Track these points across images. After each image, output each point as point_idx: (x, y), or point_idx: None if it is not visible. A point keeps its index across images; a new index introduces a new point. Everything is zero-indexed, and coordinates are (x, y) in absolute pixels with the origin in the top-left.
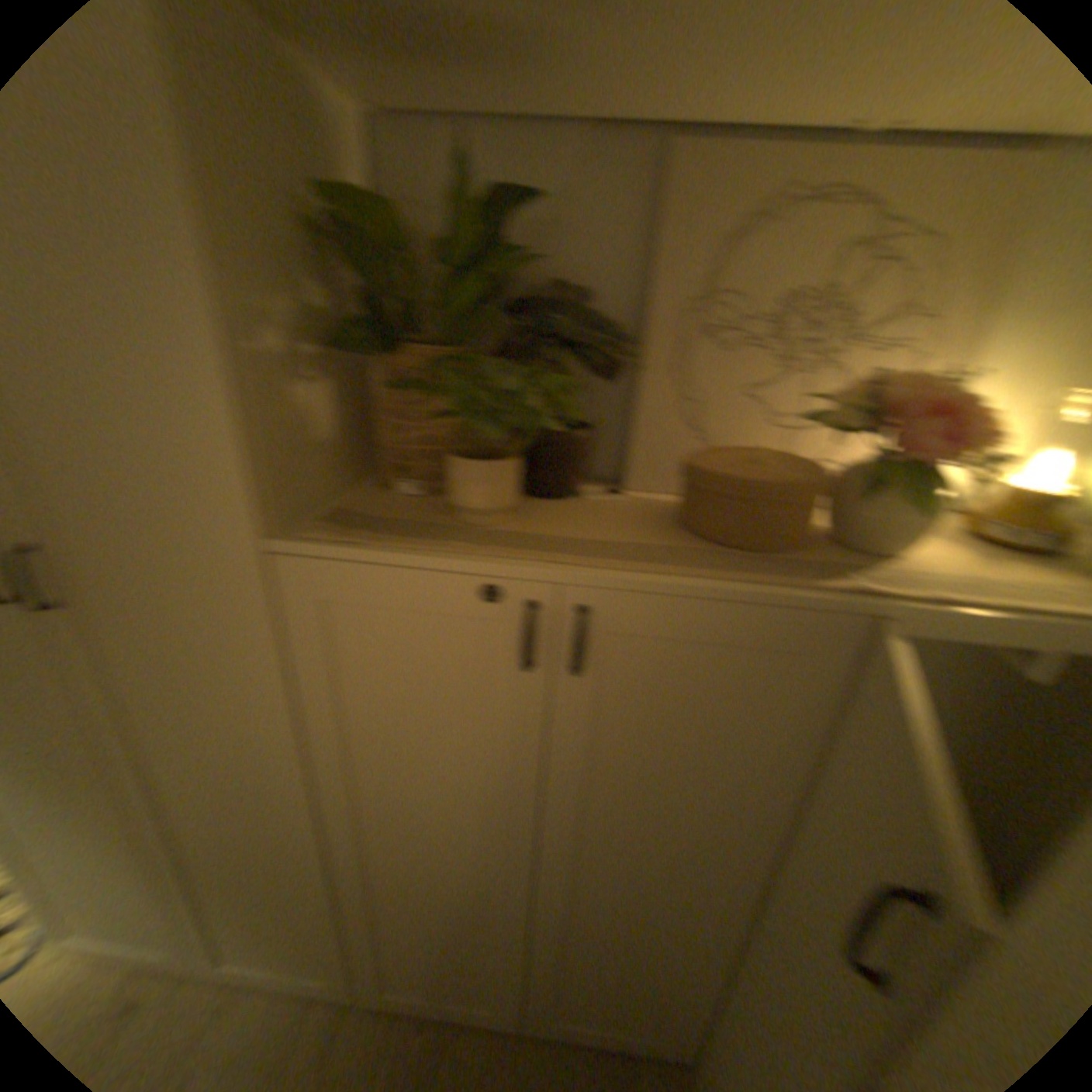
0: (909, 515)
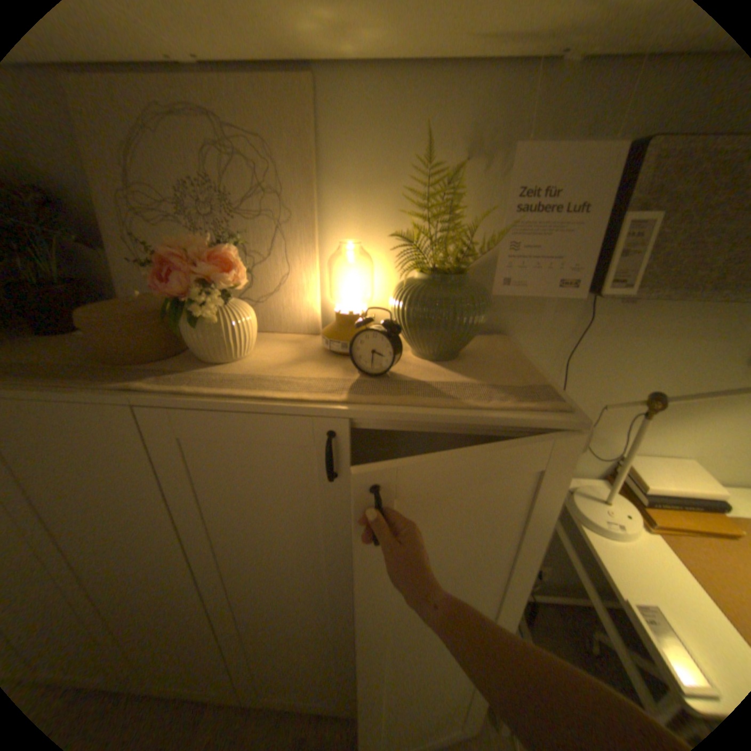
0: (198, 332)
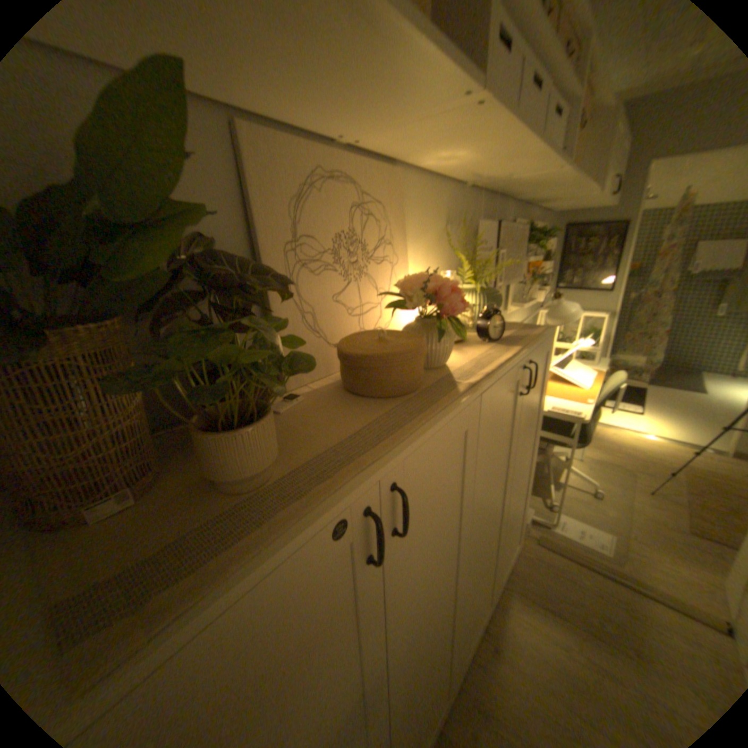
0: (450, 342)
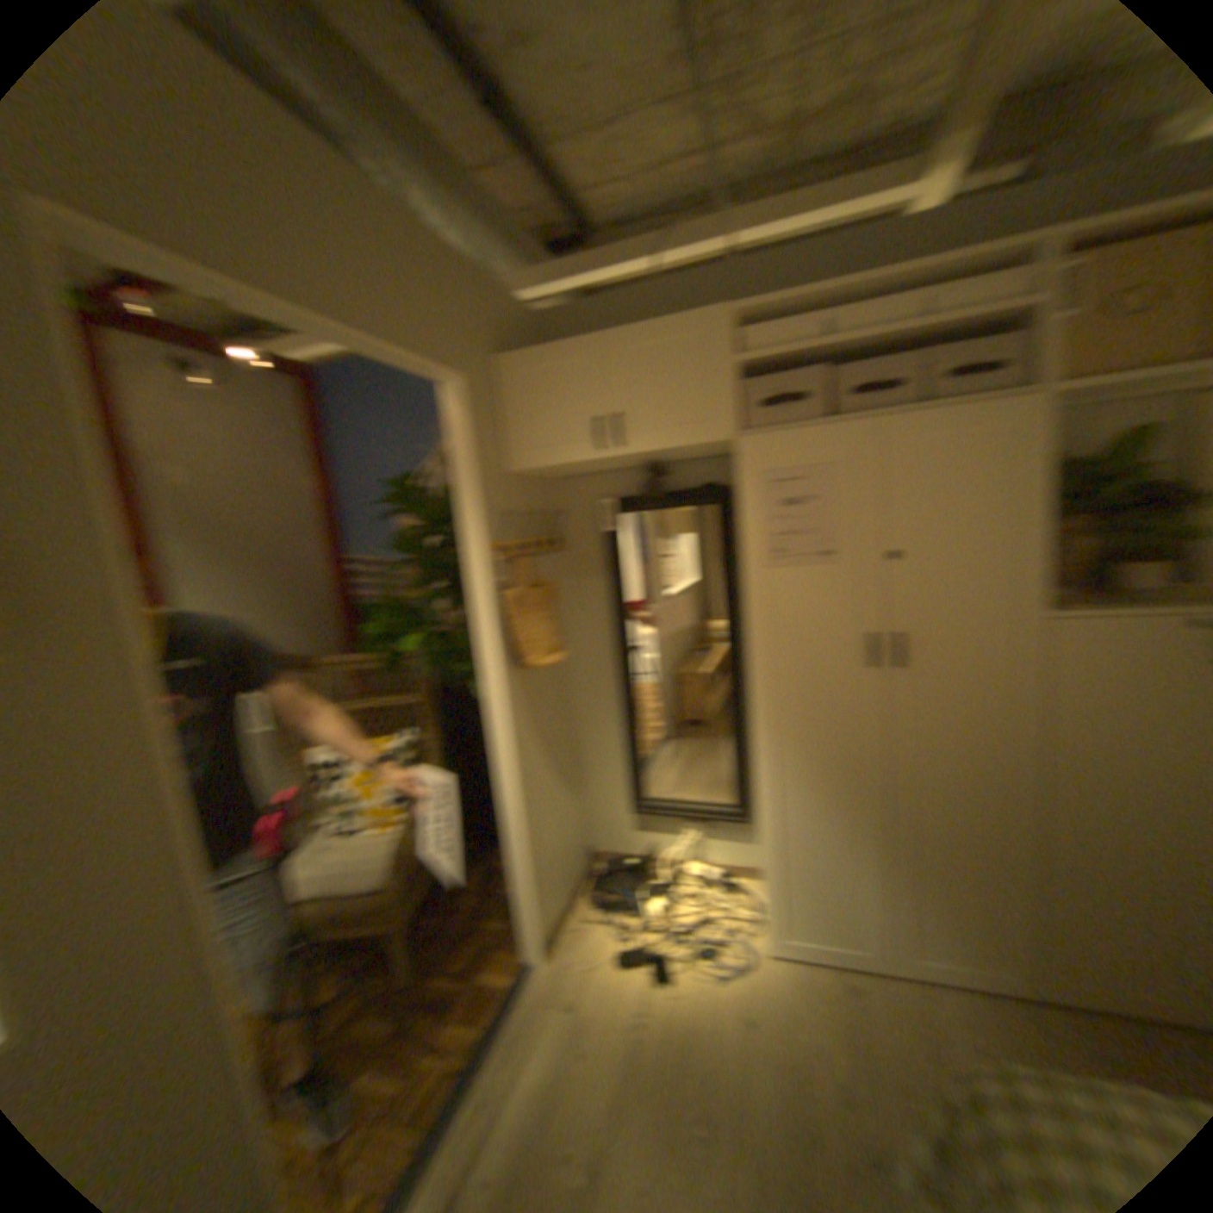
0: None
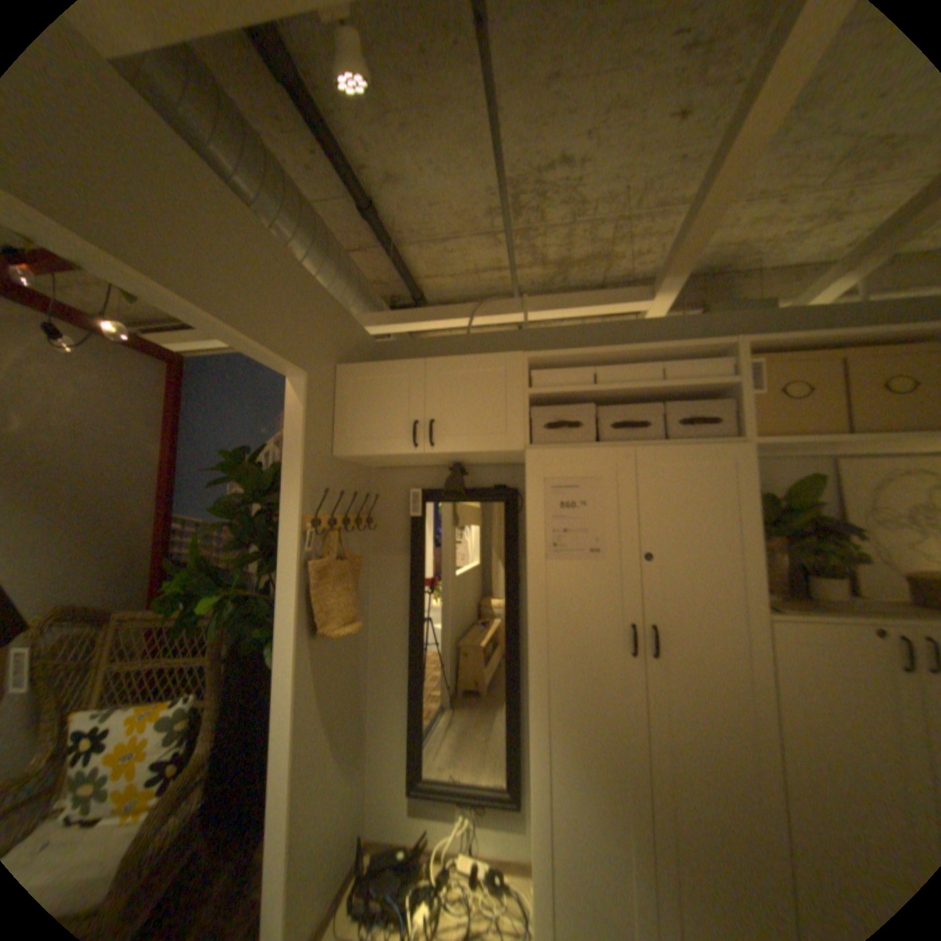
0: None
